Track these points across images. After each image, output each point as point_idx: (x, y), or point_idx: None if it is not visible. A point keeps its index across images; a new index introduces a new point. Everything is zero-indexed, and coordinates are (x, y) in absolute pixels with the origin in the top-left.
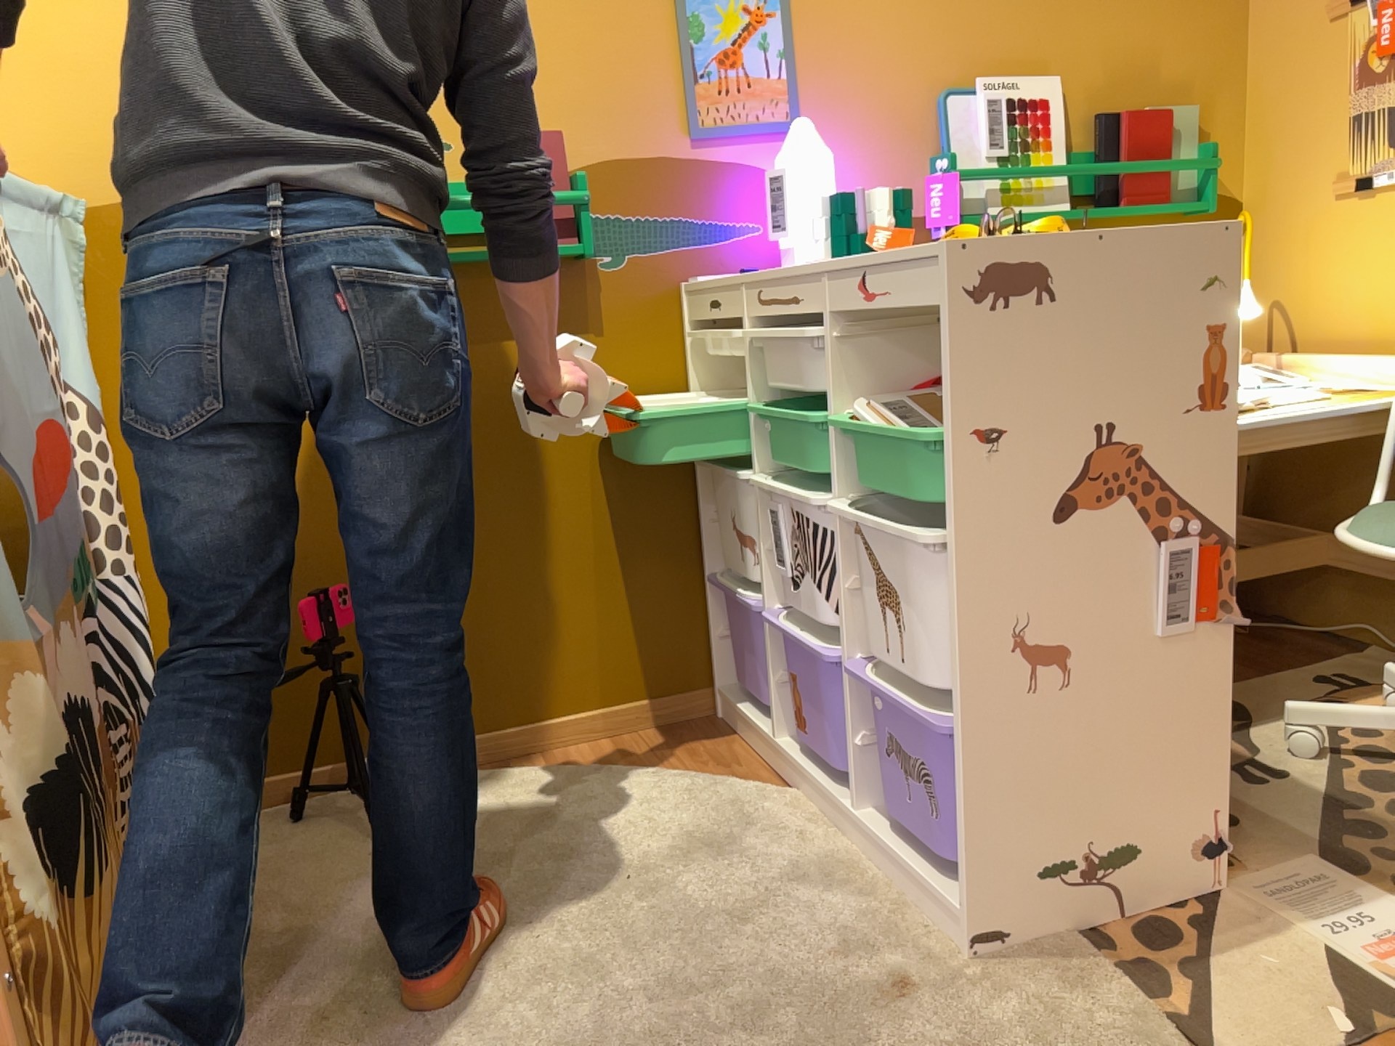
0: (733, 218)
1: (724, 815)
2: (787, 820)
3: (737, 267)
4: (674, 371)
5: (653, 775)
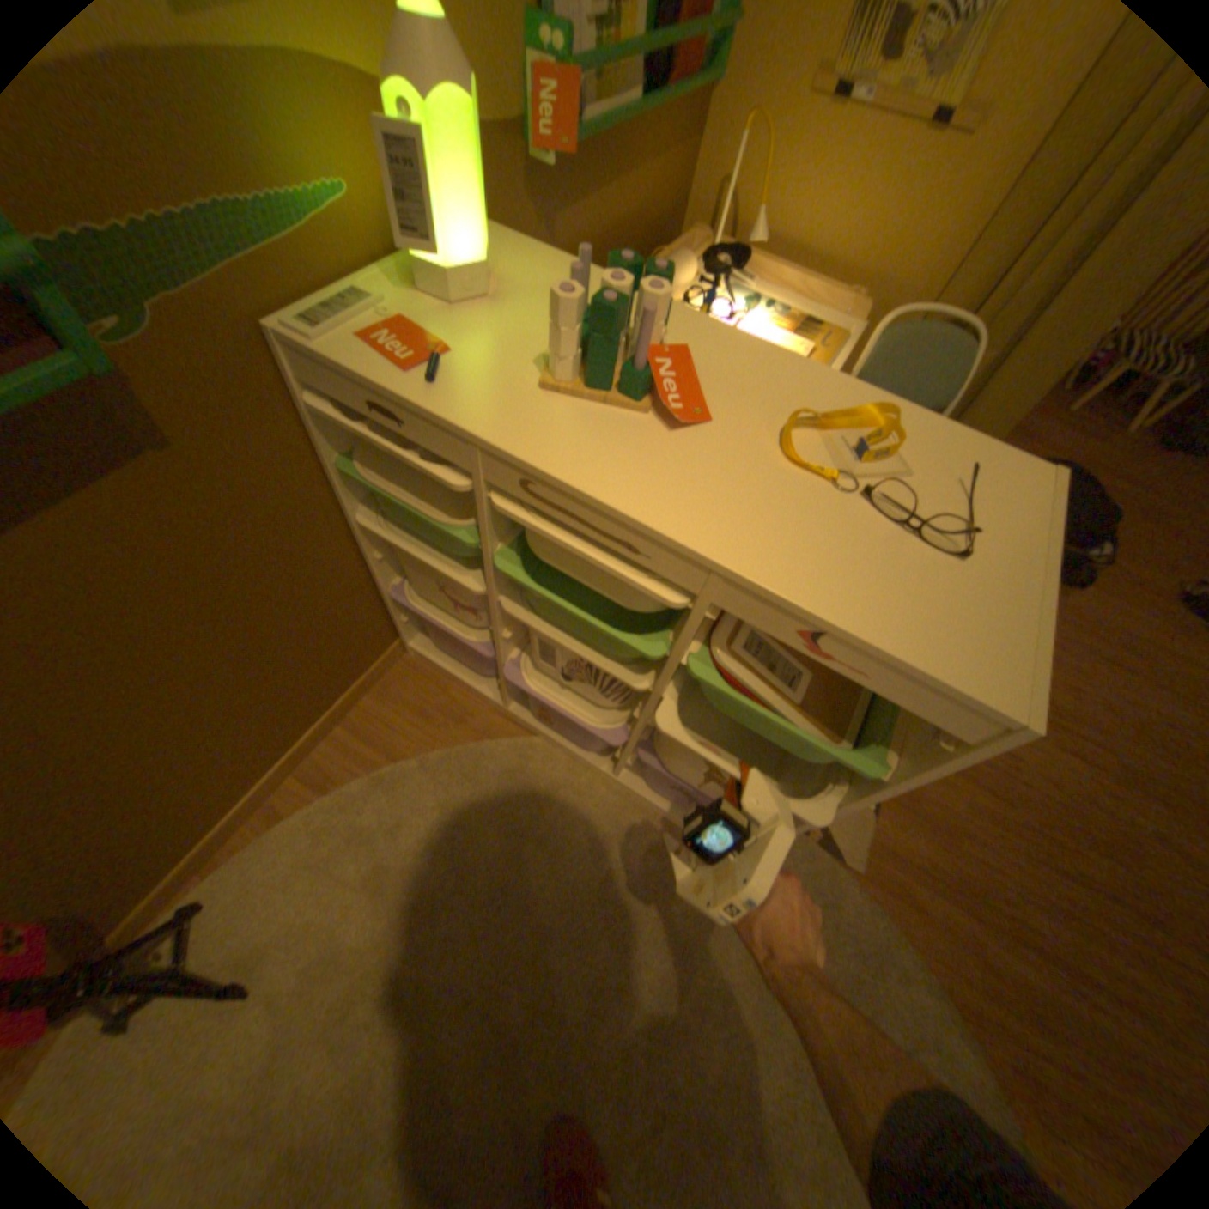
0: (302, 177)
1: (510, 790)
2: (553, 772)
3: (328, 263)
4: (293, 440)
5: (422, 767)
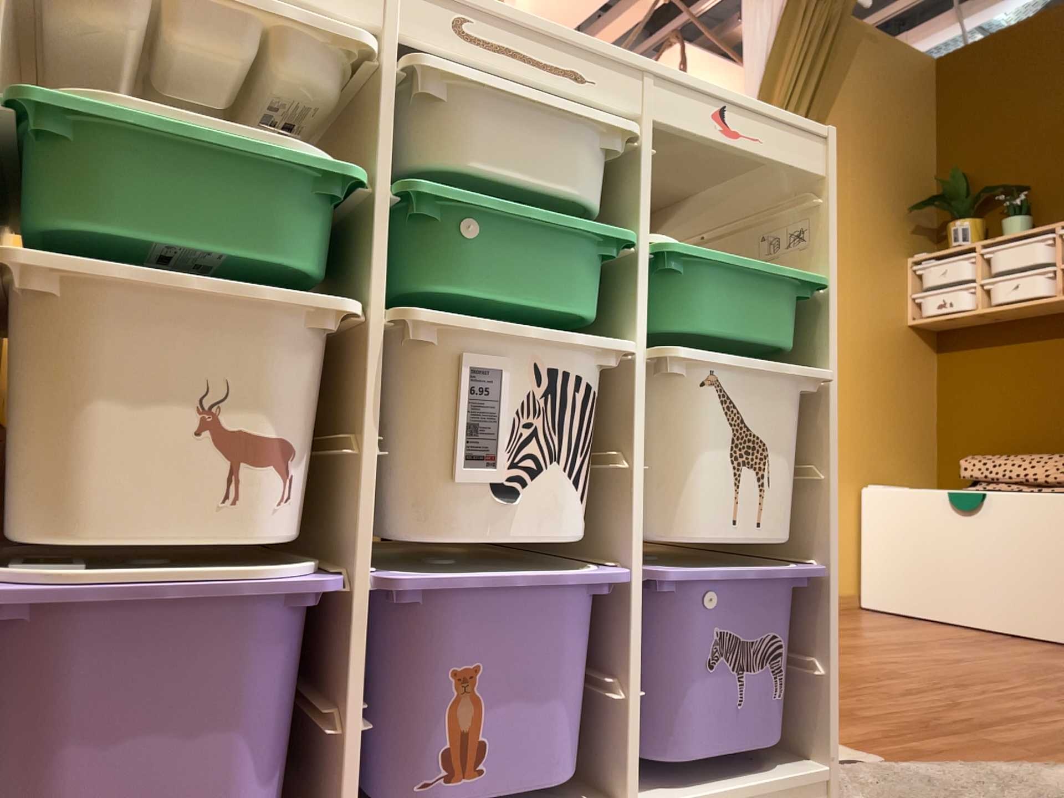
0: None
1: None
2: None
3: None
4: None
5: None
